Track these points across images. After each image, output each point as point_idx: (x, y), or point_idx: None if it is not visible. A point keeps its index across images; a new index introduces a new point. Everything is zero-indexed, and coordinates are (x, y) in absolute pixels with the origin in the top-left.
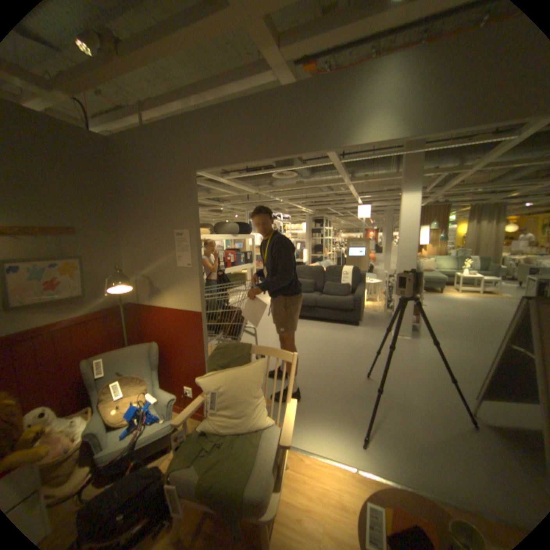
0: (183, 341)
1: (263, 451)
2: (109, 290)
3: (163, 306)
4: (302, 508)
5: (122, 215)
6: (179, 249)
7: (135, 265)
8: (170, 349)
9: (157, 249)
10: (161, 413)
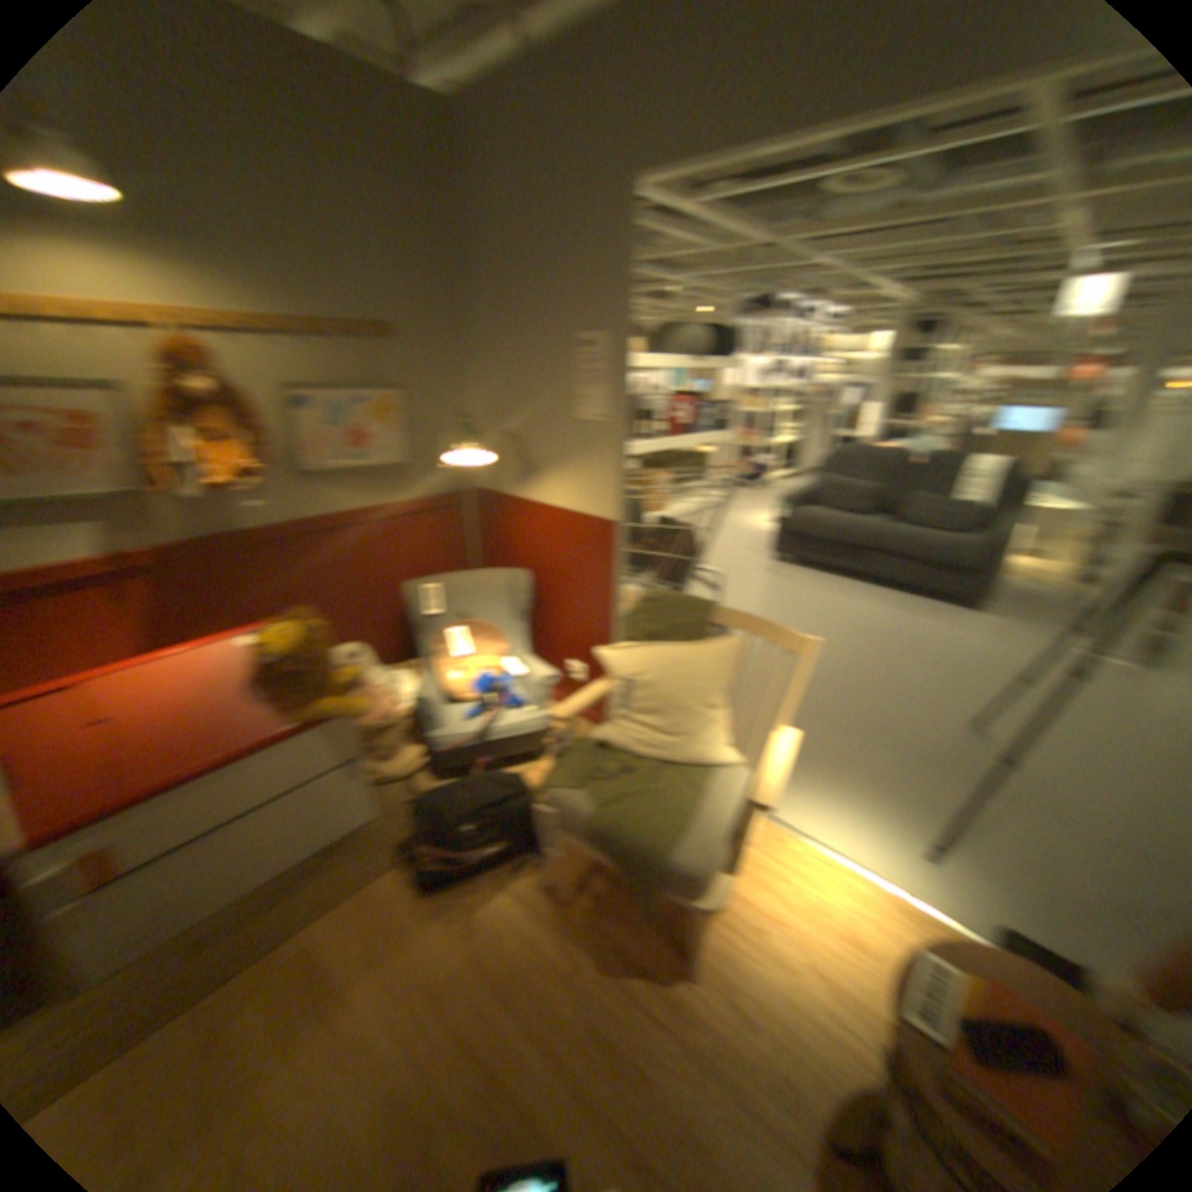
0: (580, 576)
1: (717, 803)
2: (457, 458)
3: (548, 501)
4: (775, 917)
5: (480, 298)
6: (590, 378)
7: (501, 412)
8: (555, 587)
9: (545, 377)
10: (536, 694)
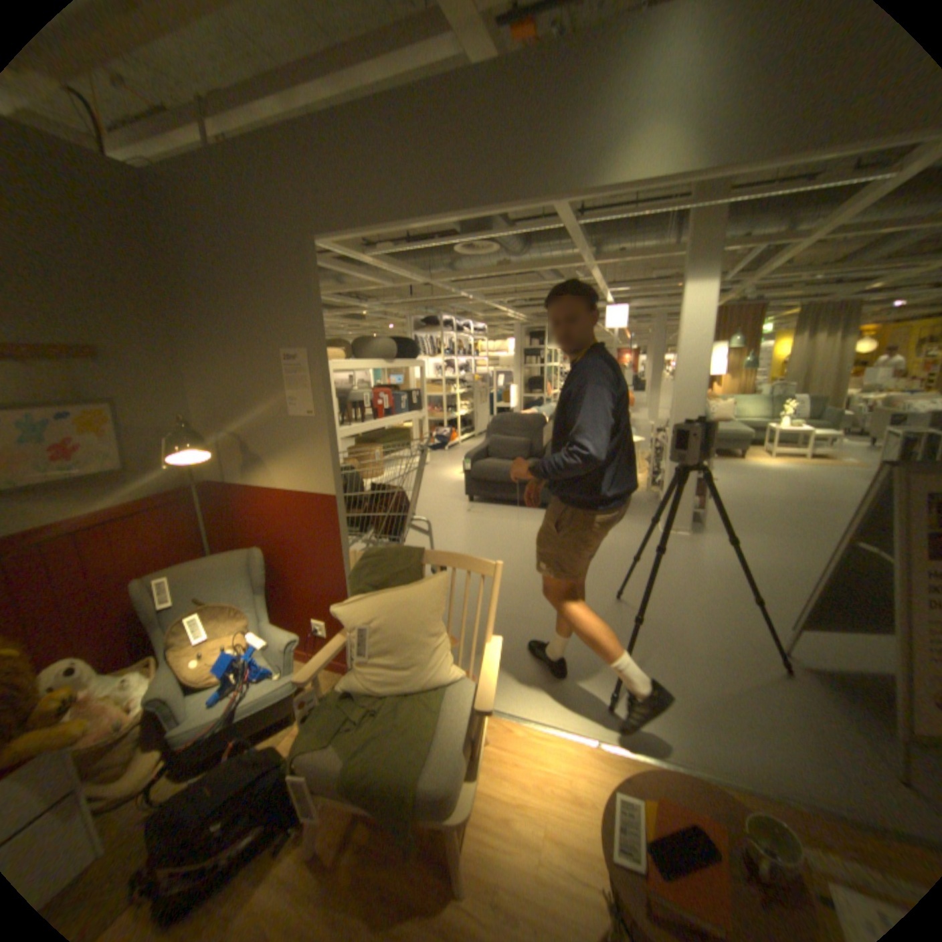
0: (305, 545)
1: (447, 720)
2: (168, 459)
3: (267, 485)
4: (511, 803)
5: (181, 323)
6: (290, 383)
7: (213, 415)
8: (284, 559)
9: (250, 384)
10: (275, 663)
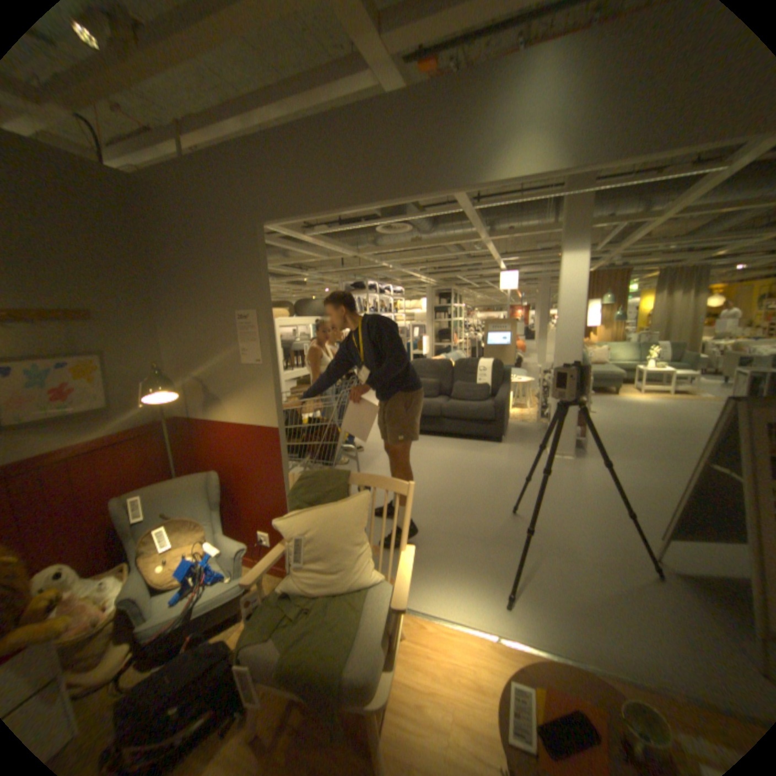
0: (253, 469)
1: (369, 617)
2: (144, 399)
3: (223, 420)
4: (424, 691)
5: (158, 291)
6: (243, 338)
7: (181, 363)
8: (236, 481)
9: (211, 339)
10: (227, 569)
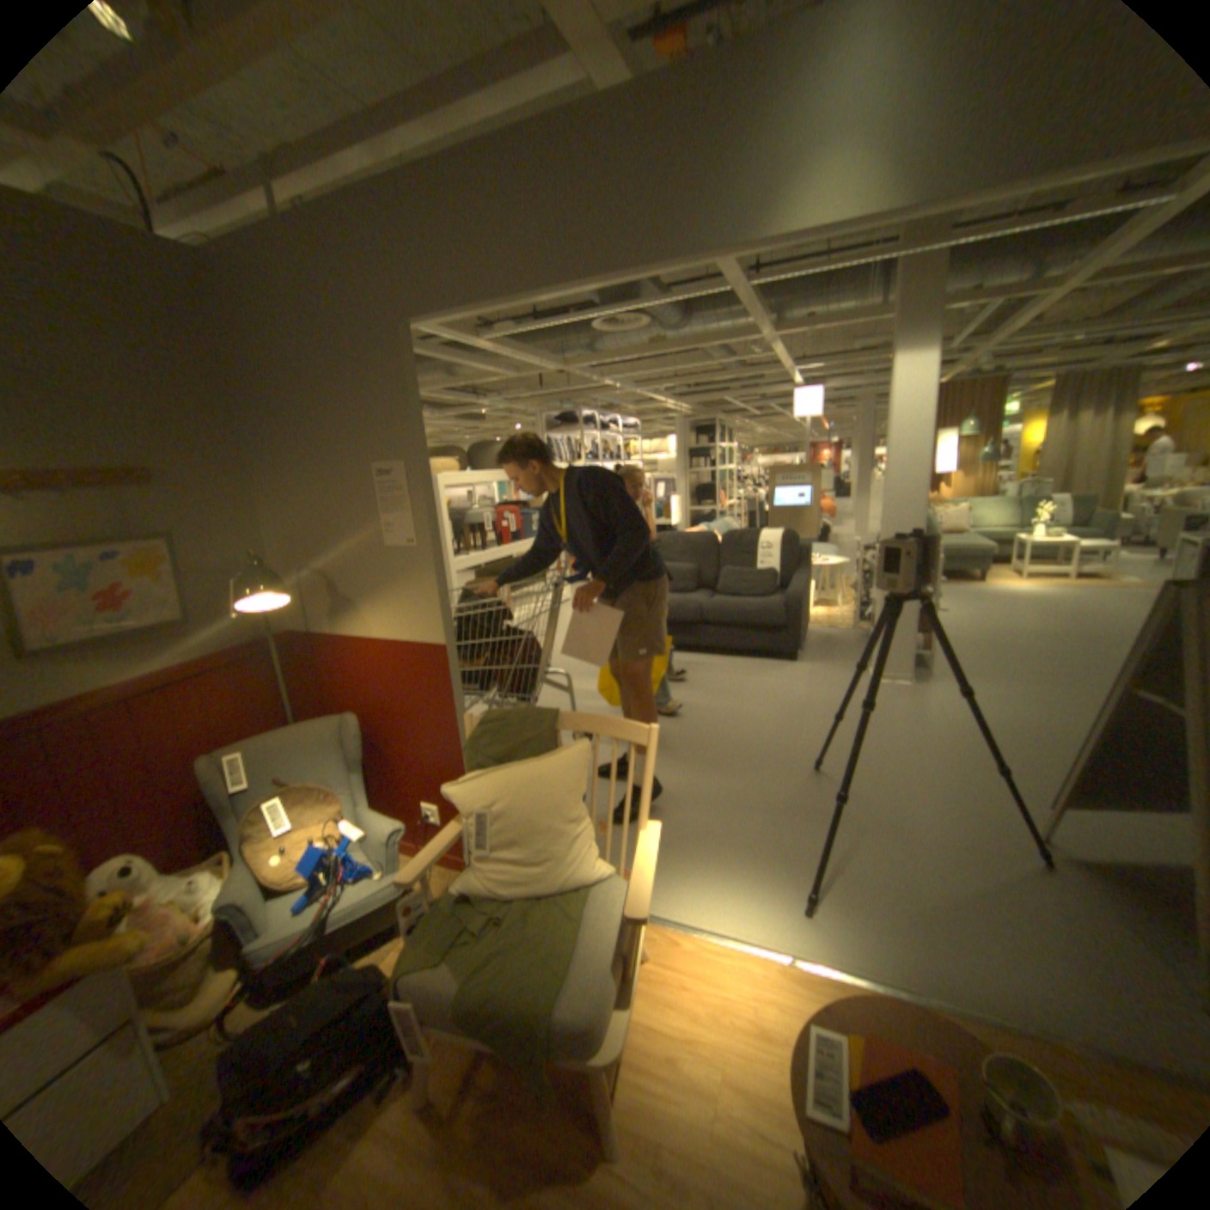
0: (411, 709)
1: (591, 930)
2: (239, 605)
3: (361, 634)
4: (678, 1037)
5: (252, 435)
6: (386, 506)
7: (293, 548)
8: (385, 727)
9: (337, 508)
10: (376, 858)
